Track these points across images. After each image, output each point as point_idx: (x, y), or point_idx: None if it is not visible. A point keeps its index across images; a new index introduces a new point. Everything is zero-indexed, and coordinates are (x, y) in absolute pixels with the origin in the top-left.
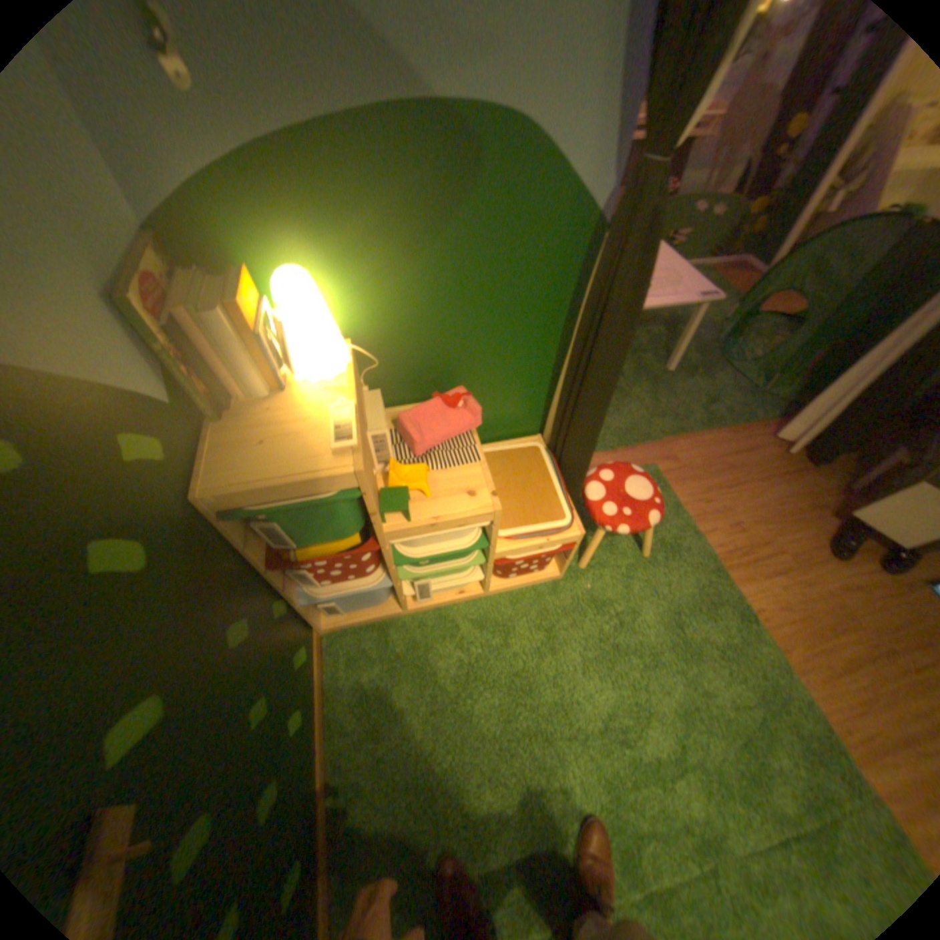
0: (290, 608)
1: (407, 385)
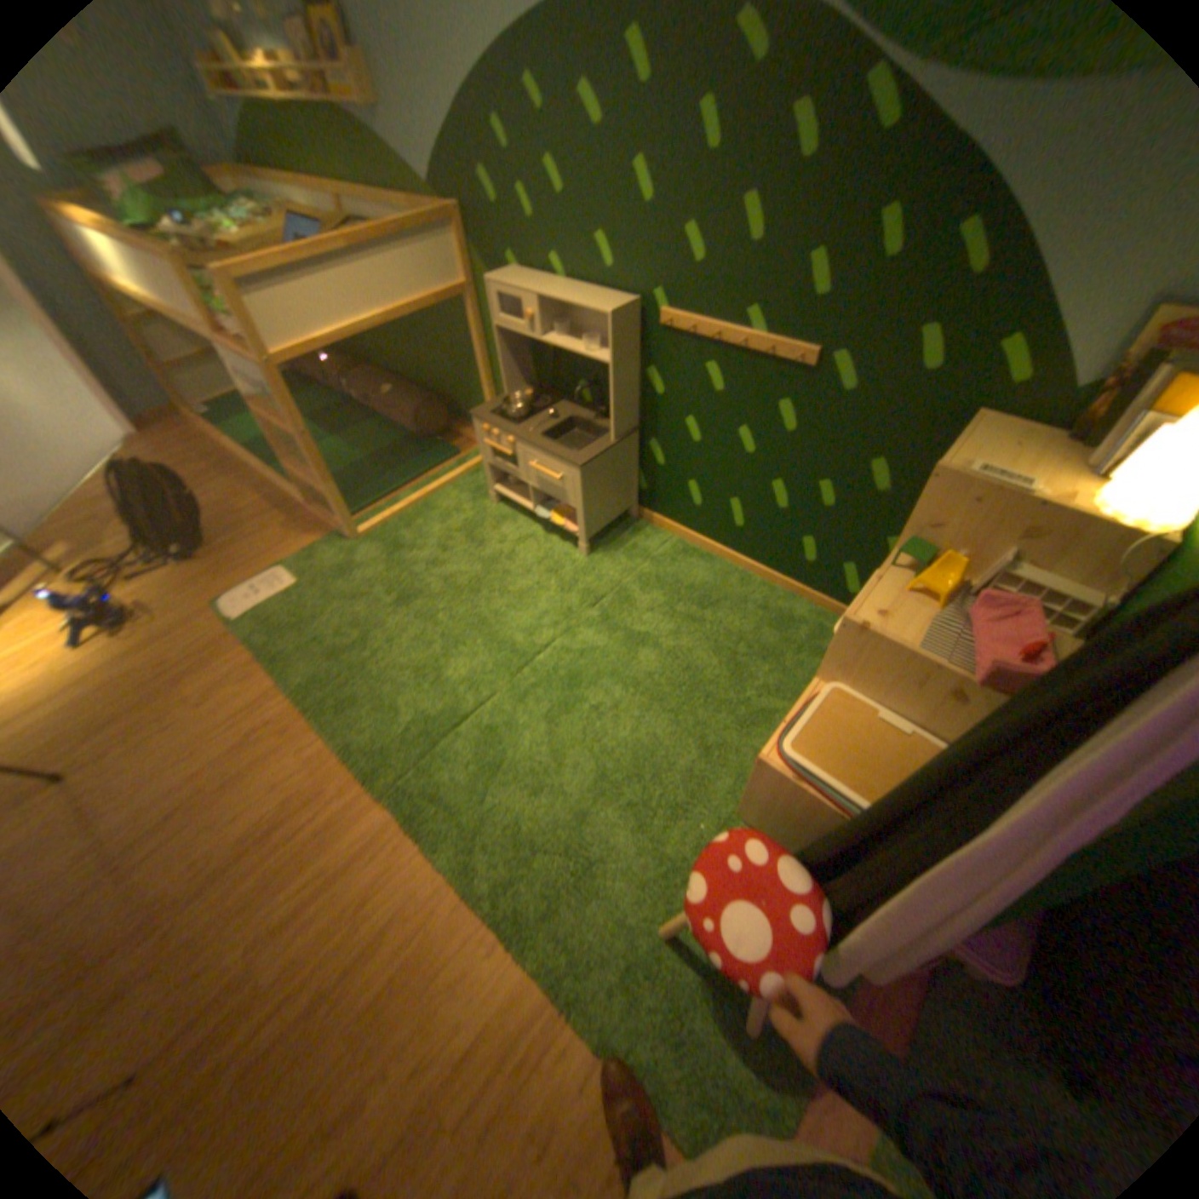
0: None
1: None
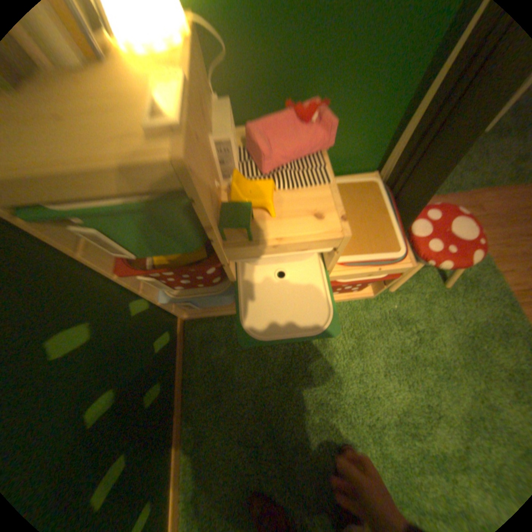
0: (152, 304)
1: (259, 97)
